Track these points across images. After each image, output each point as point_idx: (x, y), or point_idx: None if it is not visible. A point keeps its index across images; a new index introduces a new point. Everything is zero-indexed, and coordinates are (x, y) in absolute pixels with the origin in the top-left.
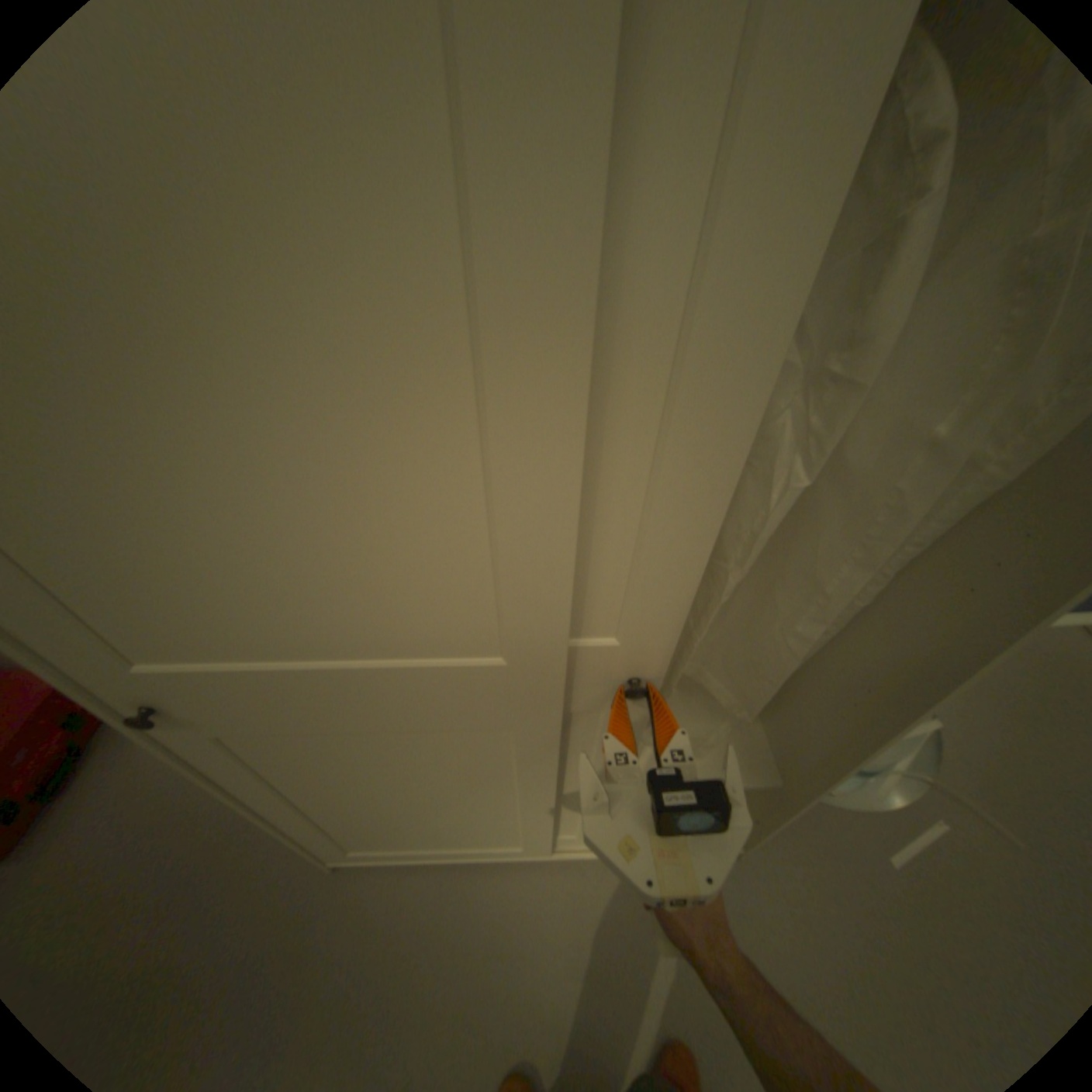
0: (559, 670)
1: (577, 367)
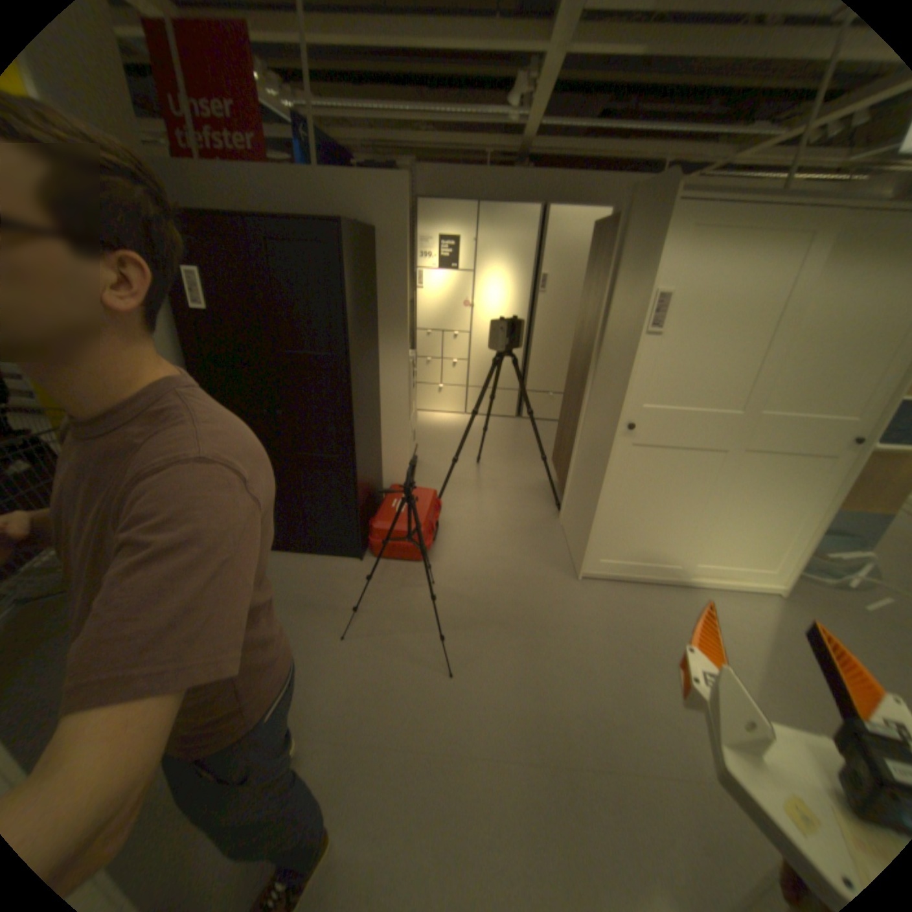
0: (757, 419)
1: (794, 329)
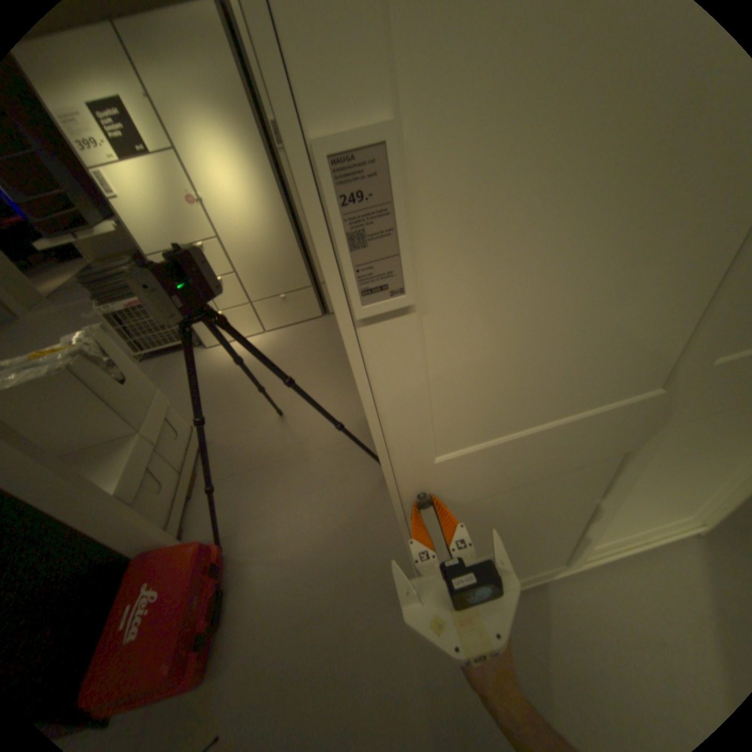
0: (691, 390)
1: None
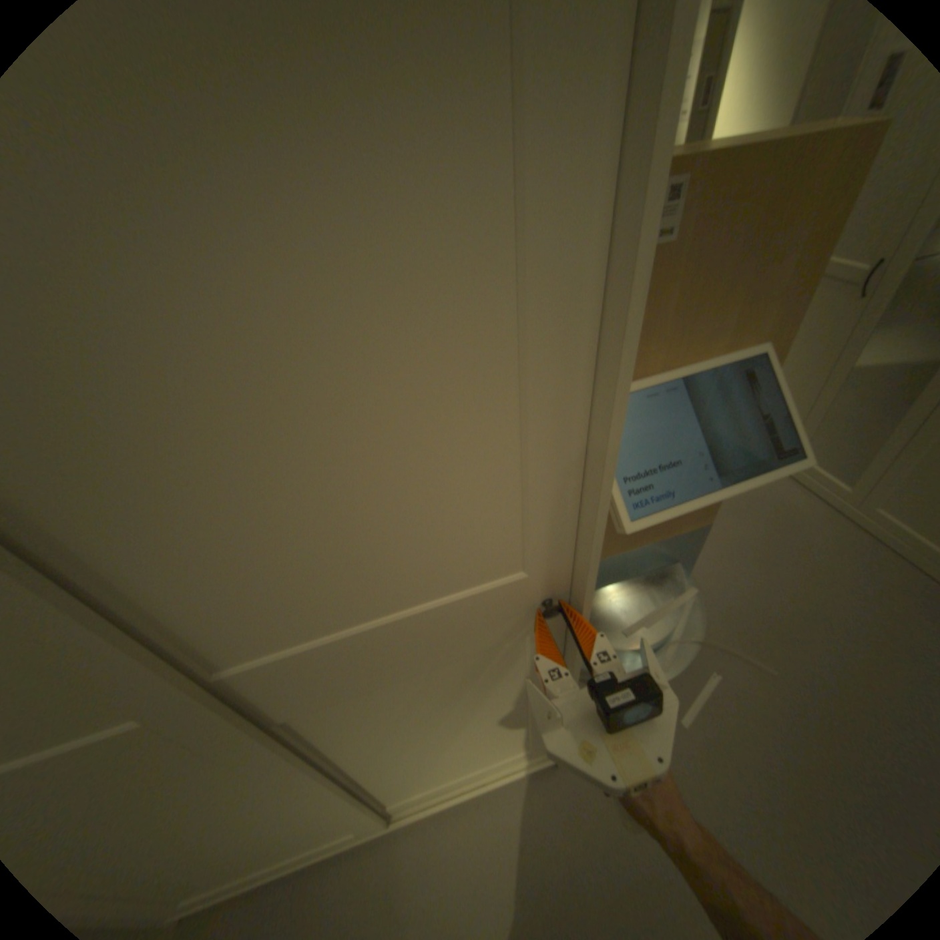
0: (206, 710)
1: None
